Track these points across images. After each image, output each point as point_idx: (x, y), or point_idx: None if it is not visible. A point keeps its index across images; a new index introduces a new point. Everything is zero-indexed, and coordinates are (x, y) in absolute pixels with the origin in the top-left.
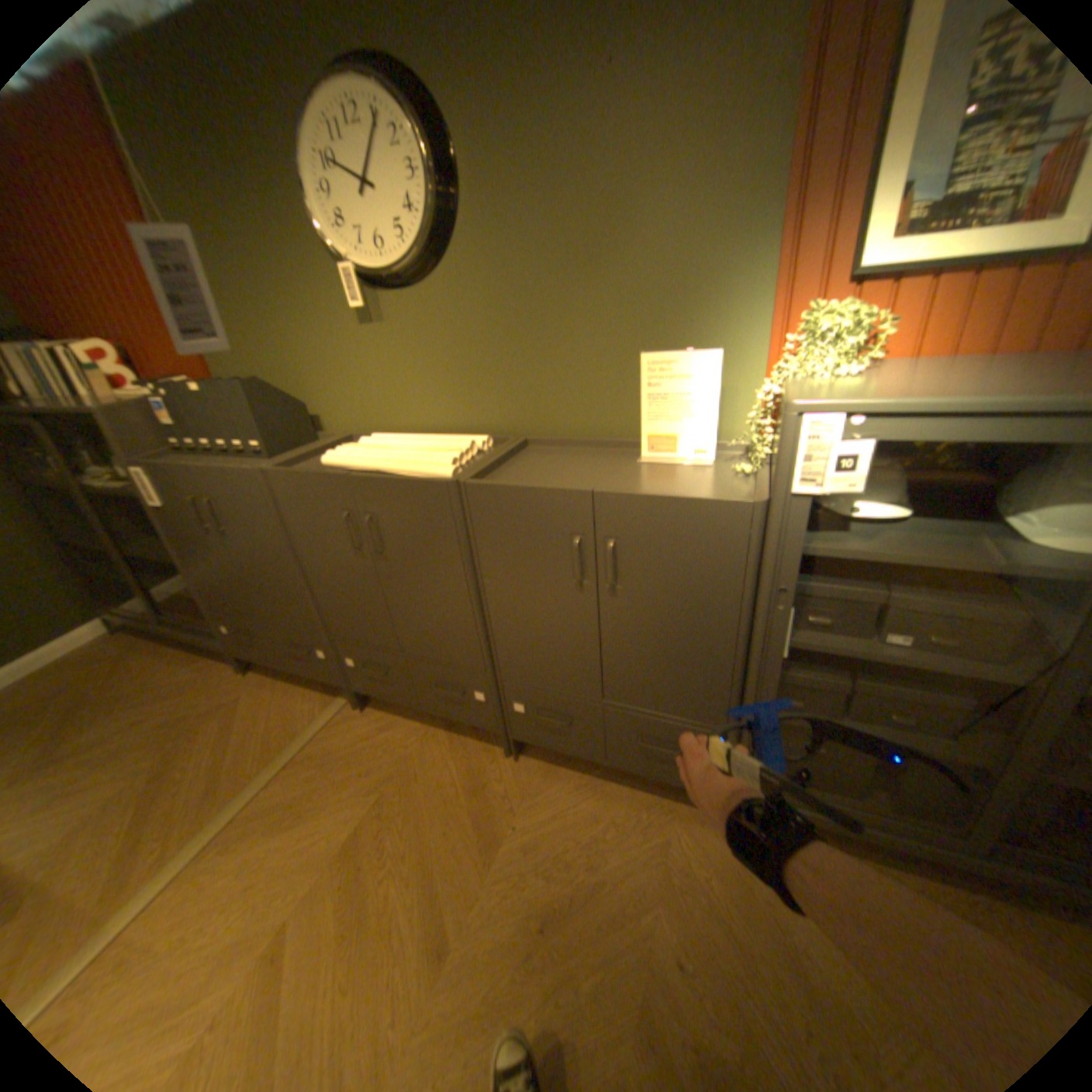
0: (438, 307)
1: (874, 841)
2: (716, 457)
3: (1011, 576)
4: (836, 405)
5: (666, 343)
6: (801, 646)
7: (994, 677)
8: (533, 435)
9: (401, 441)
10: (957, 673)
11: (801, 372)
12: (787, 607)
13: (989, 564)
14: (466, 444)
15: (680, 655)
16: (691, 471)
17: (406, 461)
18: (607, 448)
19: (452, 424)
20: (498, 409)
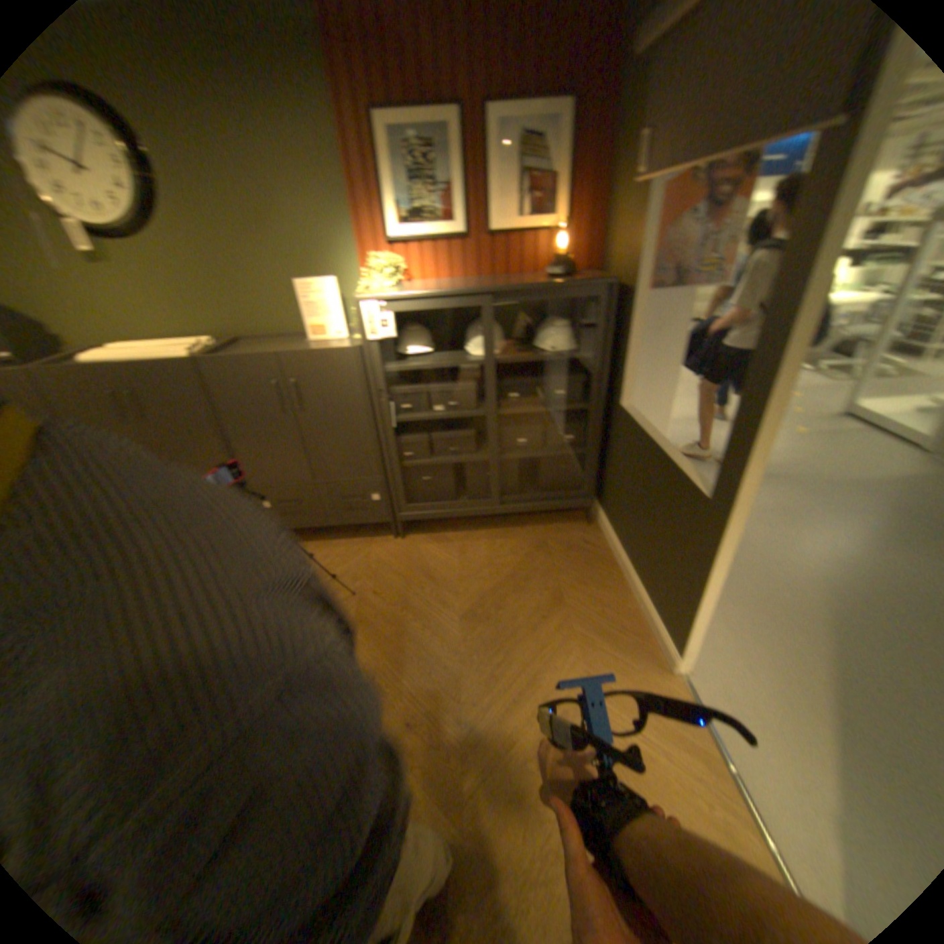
0: (150, 252)
1: (459, 513)
2: (347, 335)
3: (460, 366)
4: (370, 296)
5: (308, 274)
6: (400, 419)
7: (472, 413)
8: (239, 334)
9: (140, 344)
10: (459, 415)
11: (366, 286)
12: (384, 398)
13: (451, 362)
14: (192, 341)
15: (345, 438)
16: (335, 343)
17: (148, 353)
18: (288, 337)
19: (178, 333)
20: (211, 319)
